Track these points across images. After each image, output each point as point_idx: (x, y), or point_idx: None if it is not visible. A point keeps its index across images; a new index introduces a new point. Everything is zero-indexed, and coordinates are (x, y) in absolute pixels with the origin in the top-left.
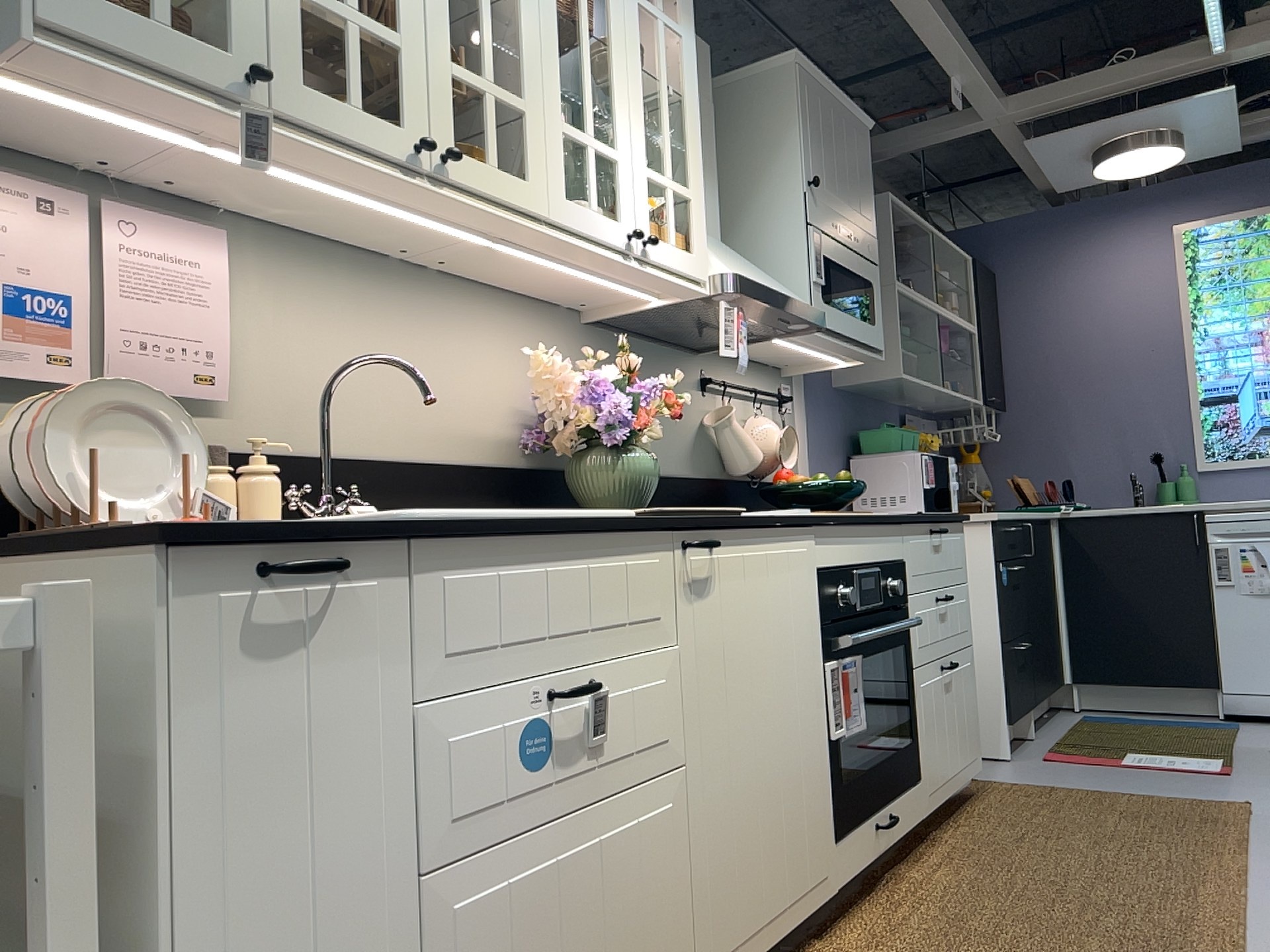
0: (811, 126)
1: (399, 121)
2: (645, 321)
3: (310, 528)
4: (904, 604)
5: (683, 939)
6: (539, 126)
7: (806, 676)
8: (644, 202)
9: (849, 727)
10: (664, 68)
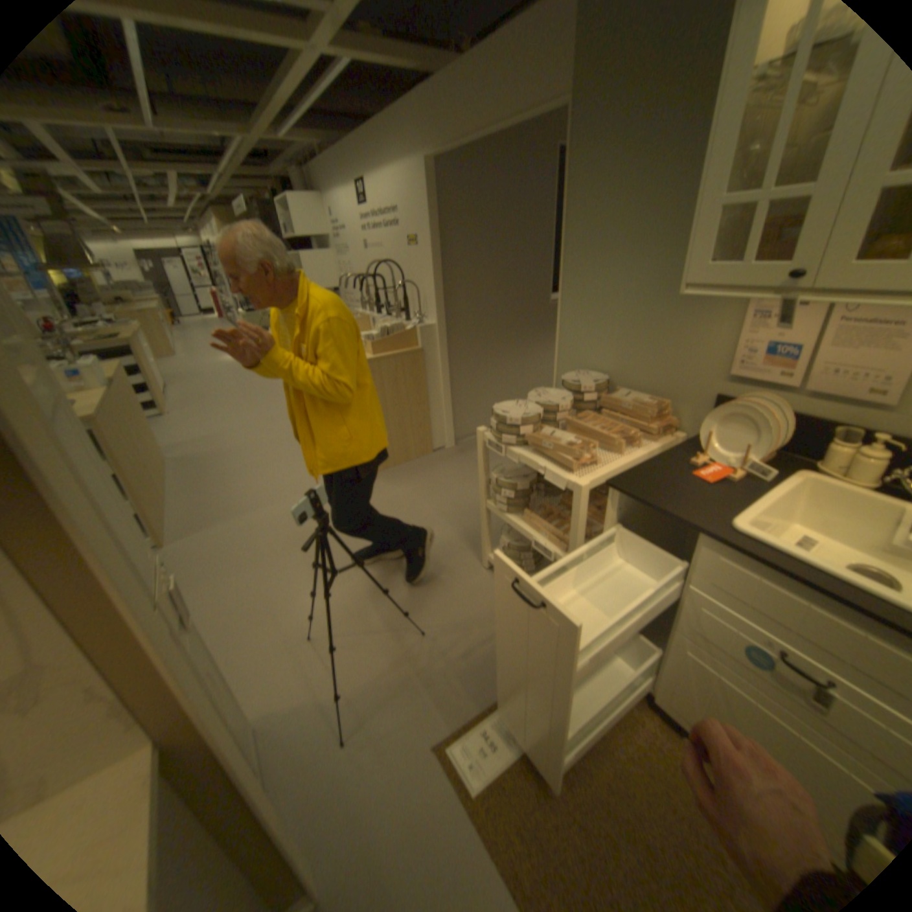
0: None
1: None
2: None
3: (655, 508)
4: None
5: None
6: None
7: None
8: None
9: None
10: None
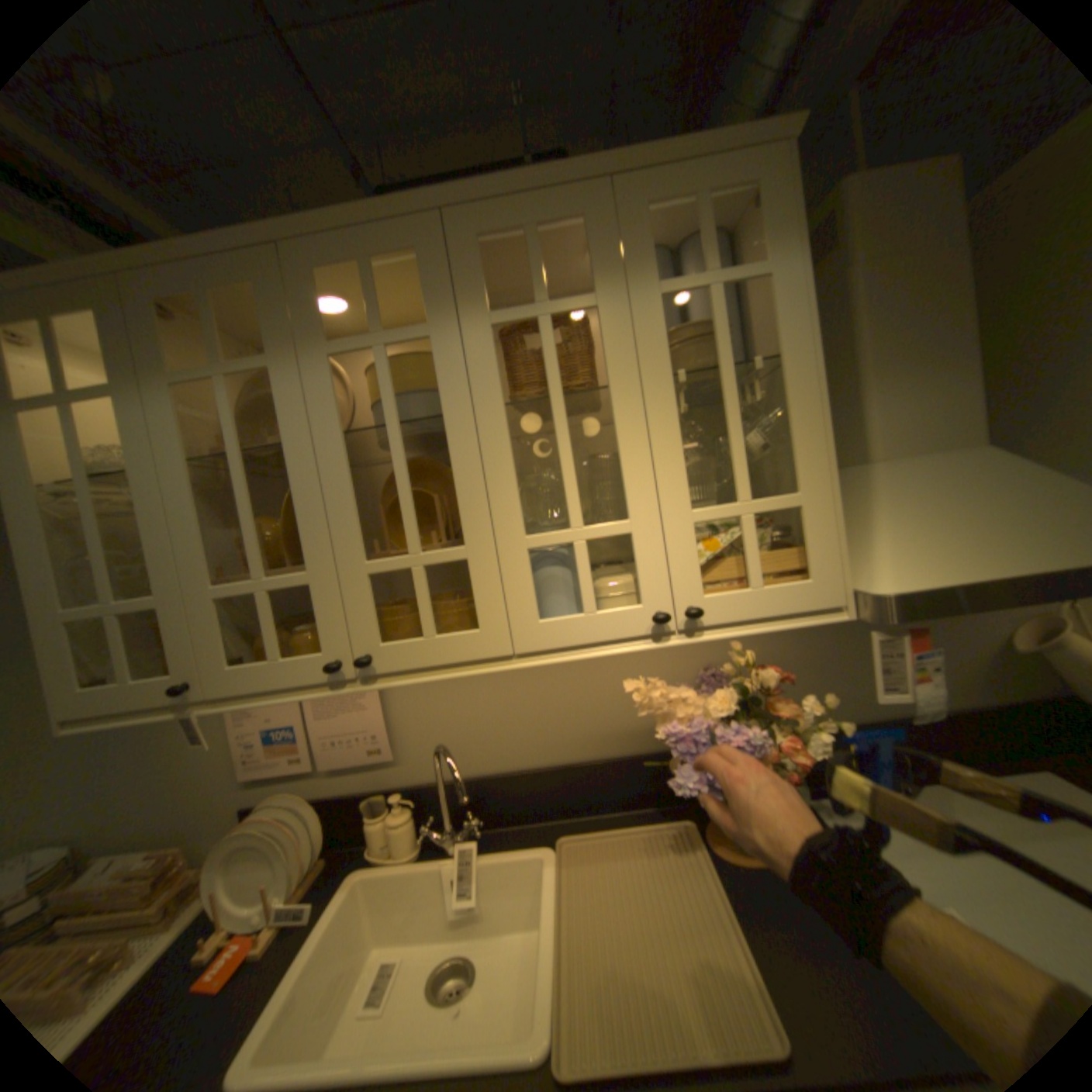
0: None
1: (319, 648)
2: None
3: None
4: None
5: None
6: (488, 562)
7: None
8: (689, 559)
9: None
10: (724, 350)
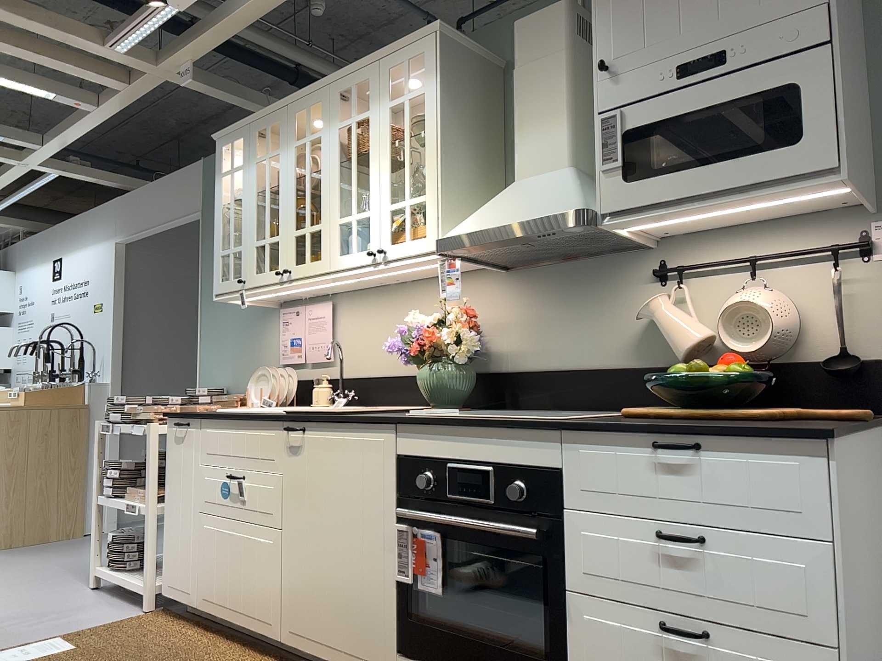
0: (610, 3)
1: (278, 267)
2: (523, 259)
3: (181, 414)
4: (553, 516)
5: (274, 604)
6: (325, 230)
7: (372, 524)
8: (386, 226)
9: (421, 583)
10: (405, 130)
